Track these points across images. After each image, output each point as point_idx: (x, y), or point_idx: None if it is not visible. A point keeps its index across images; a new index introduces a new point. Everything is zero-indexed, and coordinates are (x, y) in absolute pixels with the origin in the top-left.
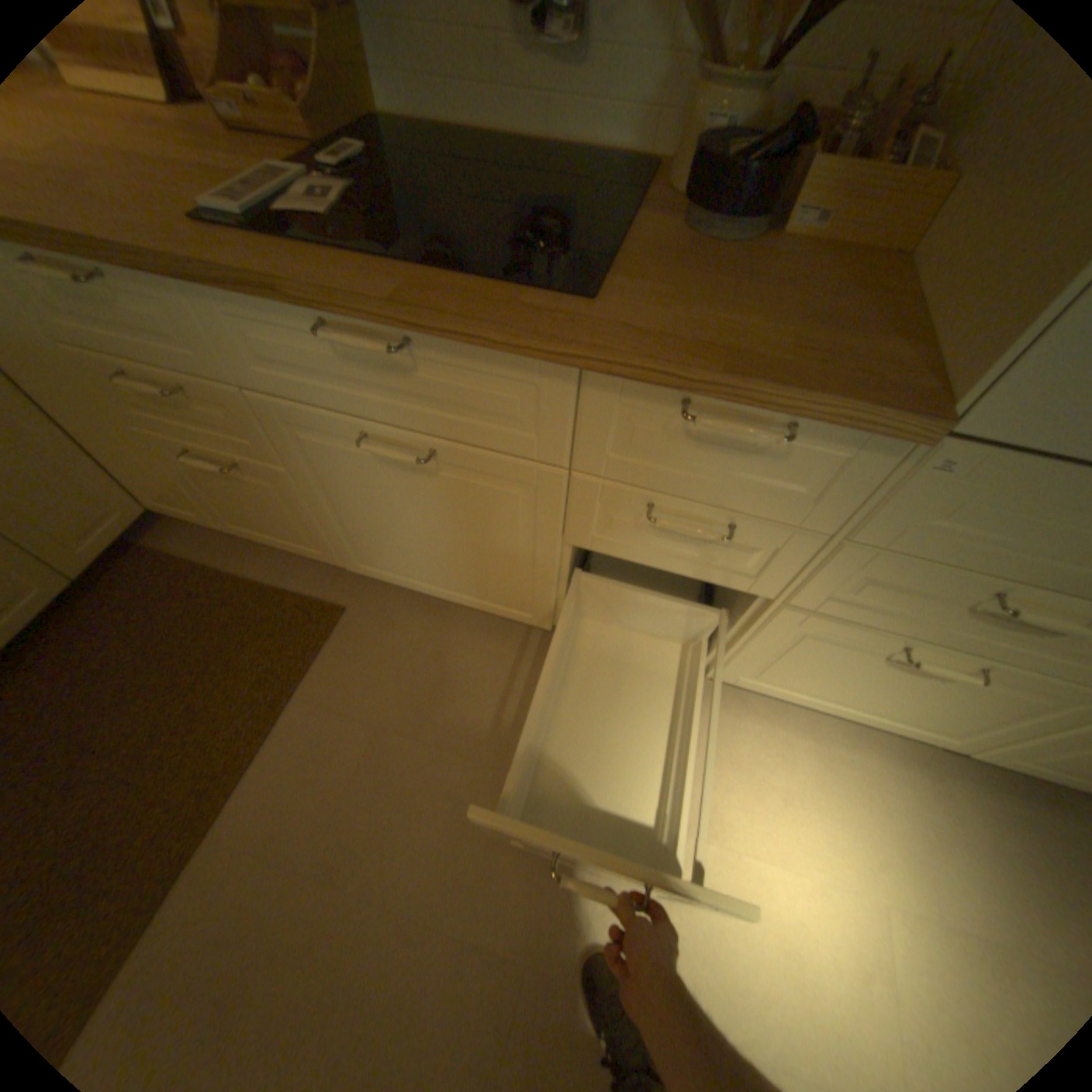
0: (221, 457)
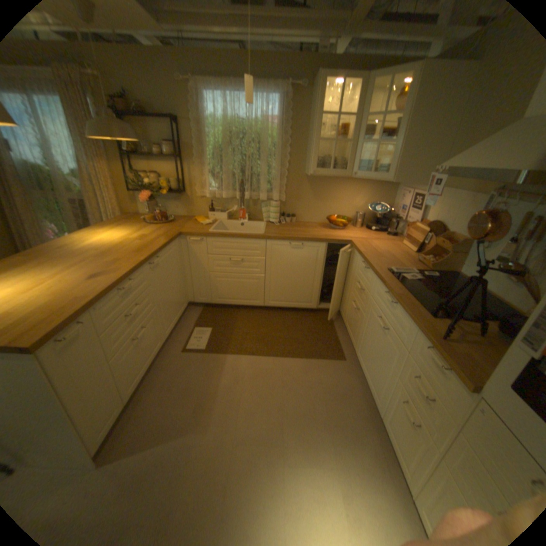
0: (358, 307)
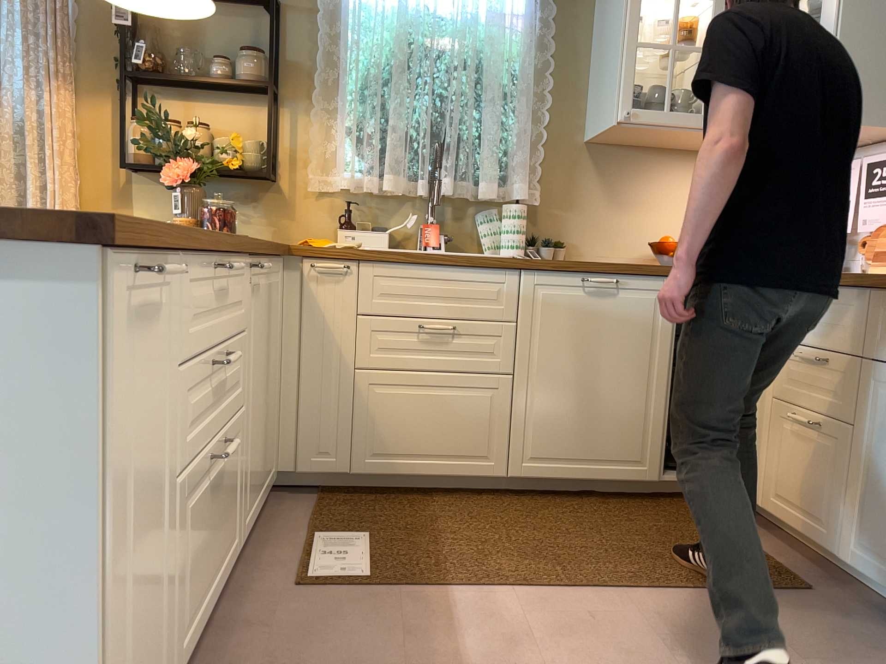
0: (815, 420)
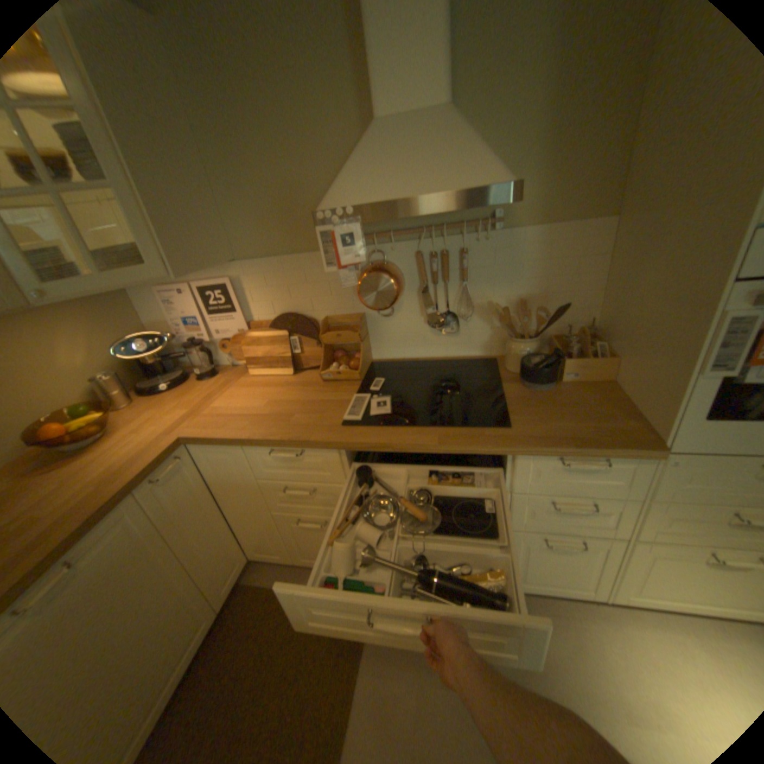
0: (319, 519)
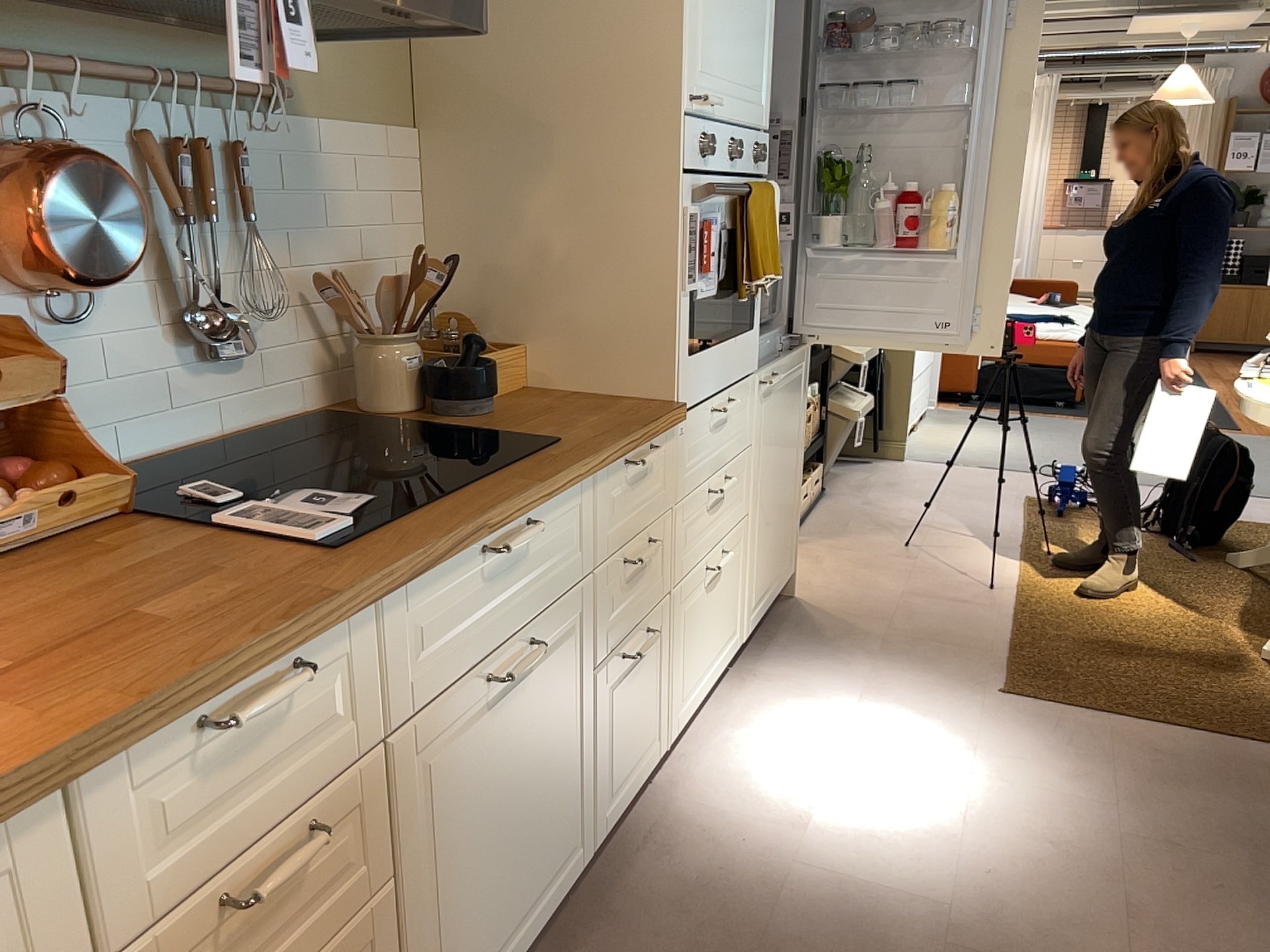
0: None
